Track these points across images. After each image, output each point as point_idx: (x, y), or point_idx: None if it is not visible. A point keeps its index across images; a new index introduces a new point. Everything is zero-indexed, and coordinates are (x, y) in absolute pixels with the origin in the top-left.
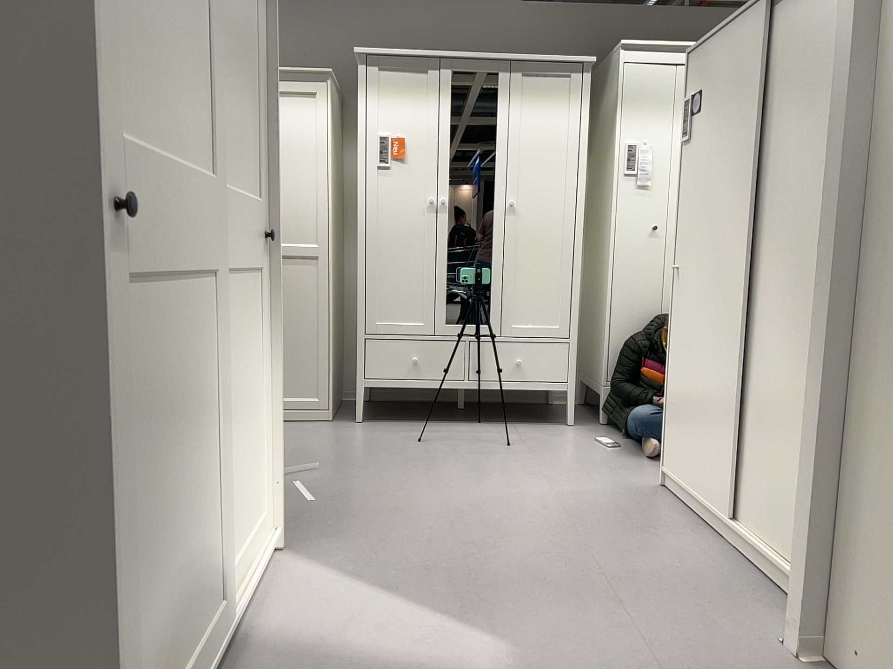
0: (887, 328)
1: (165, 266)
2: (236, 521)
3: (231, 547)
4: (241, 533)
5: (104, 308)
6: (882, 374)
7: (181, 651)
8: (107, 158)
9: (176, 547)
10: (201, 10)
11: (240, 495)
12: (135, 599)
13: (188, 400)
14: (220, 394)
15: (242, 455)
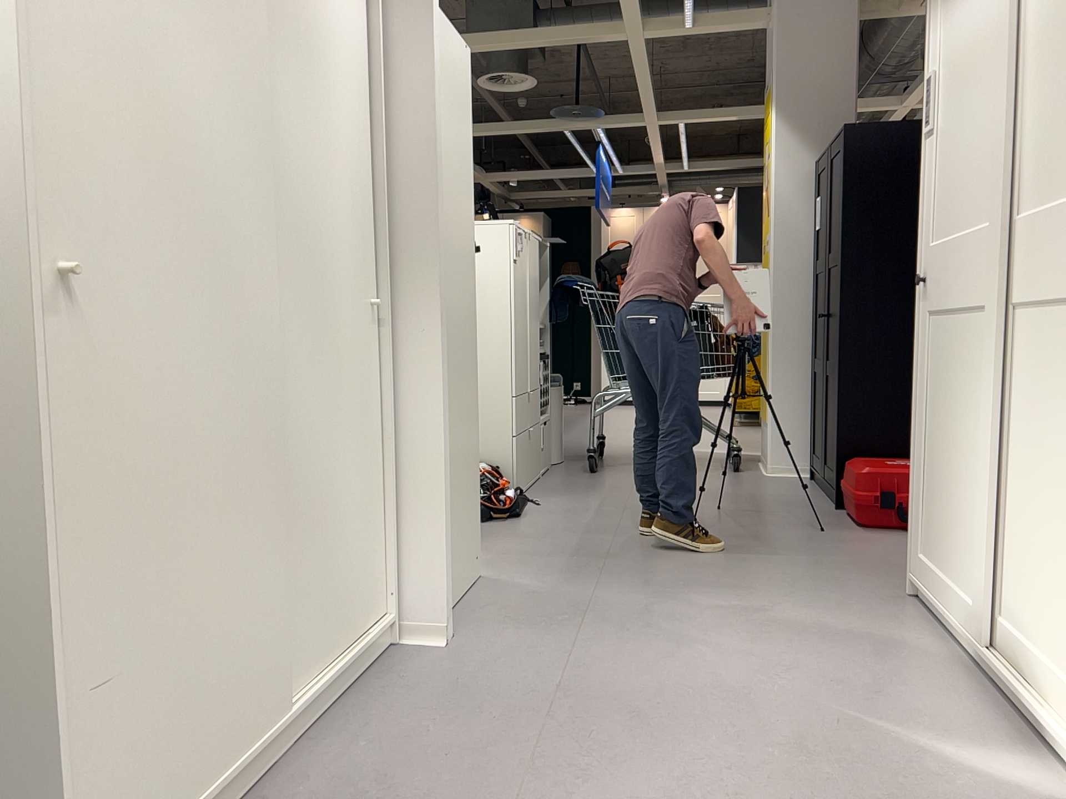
0: (435, 345)
1: (945, 303)
2: (1028, 600)
3: (1018, 616)
4: (1036, 630)
5: (919, 324)
6: (435, 379)
7: (942, 560)
8: (924, 256)
9: (944, 488)
10: (989, 87)
11: (1038, 583)
12: (924, 477)
13: (959, 399)
14: (1015, 431)
15: (1046, 539)
